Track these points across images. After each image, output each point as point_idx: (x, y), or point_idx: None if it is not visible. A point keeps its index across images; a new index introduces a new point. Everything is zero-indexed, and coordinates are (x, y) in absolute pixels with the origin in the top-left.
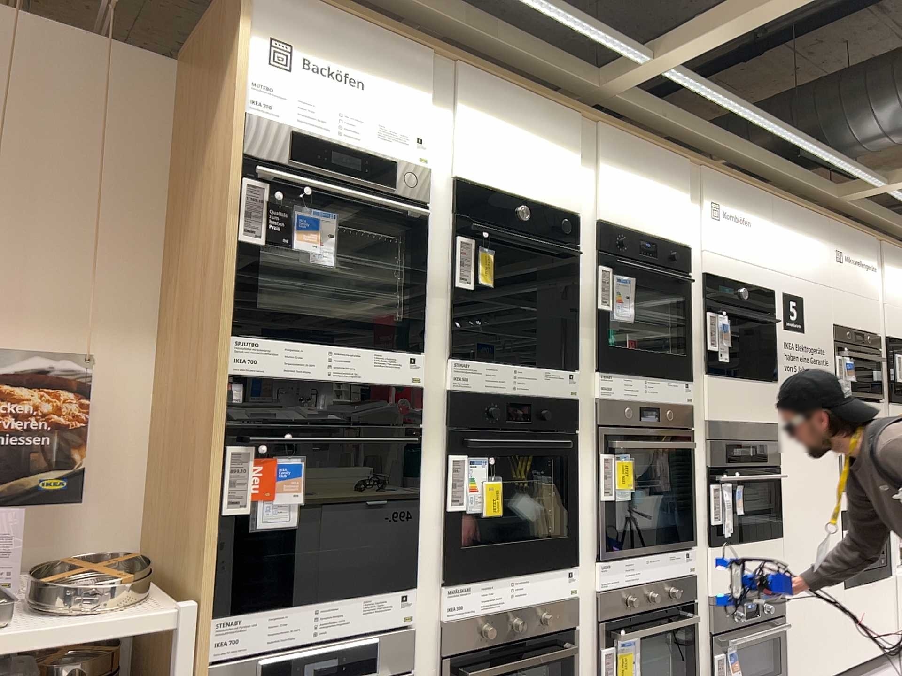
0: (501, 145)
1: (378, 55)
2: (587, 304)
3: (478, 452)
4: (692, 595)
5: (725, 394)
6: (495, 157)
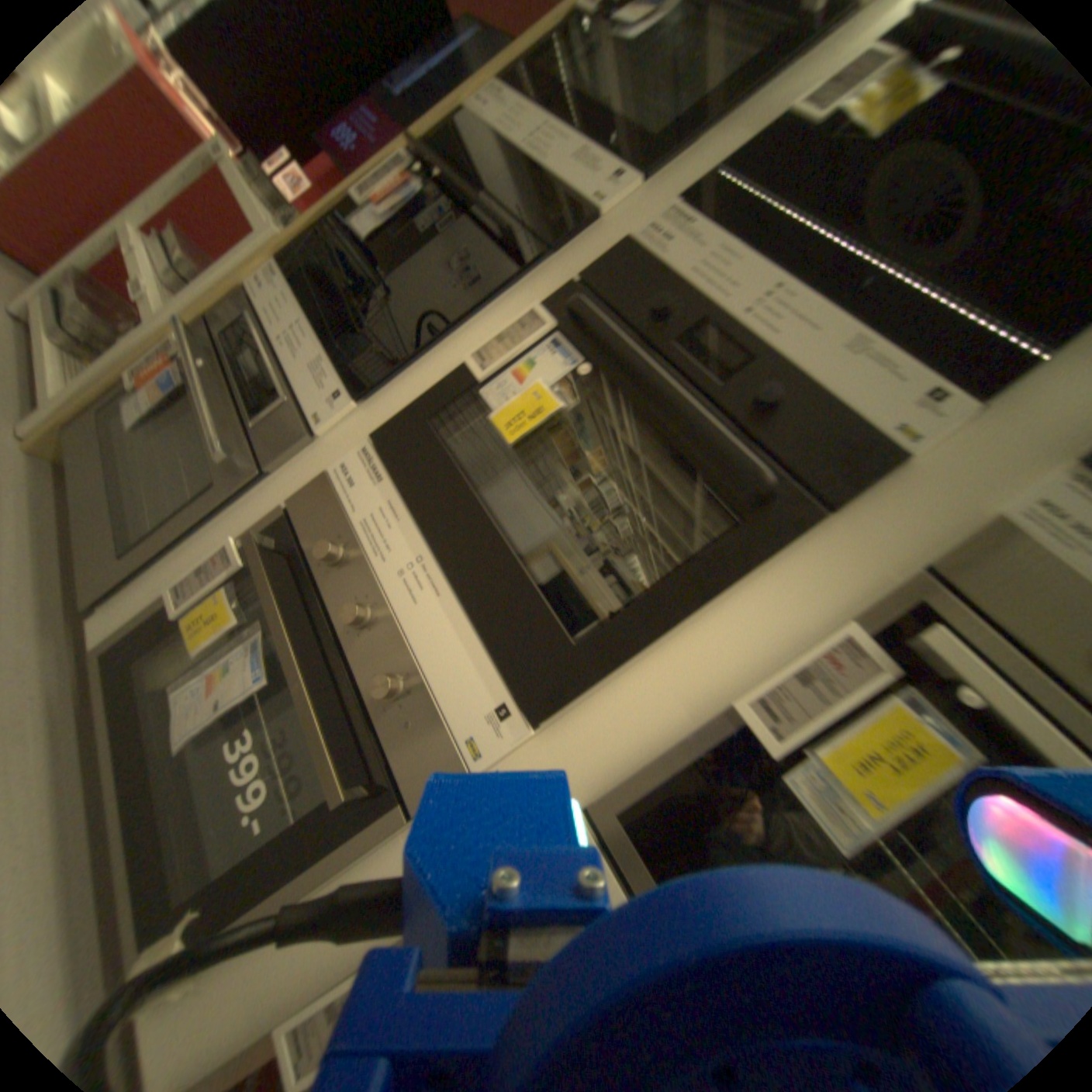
0: None
1: None
2: None
3: (579, 347)
4: None
5: None
6: None
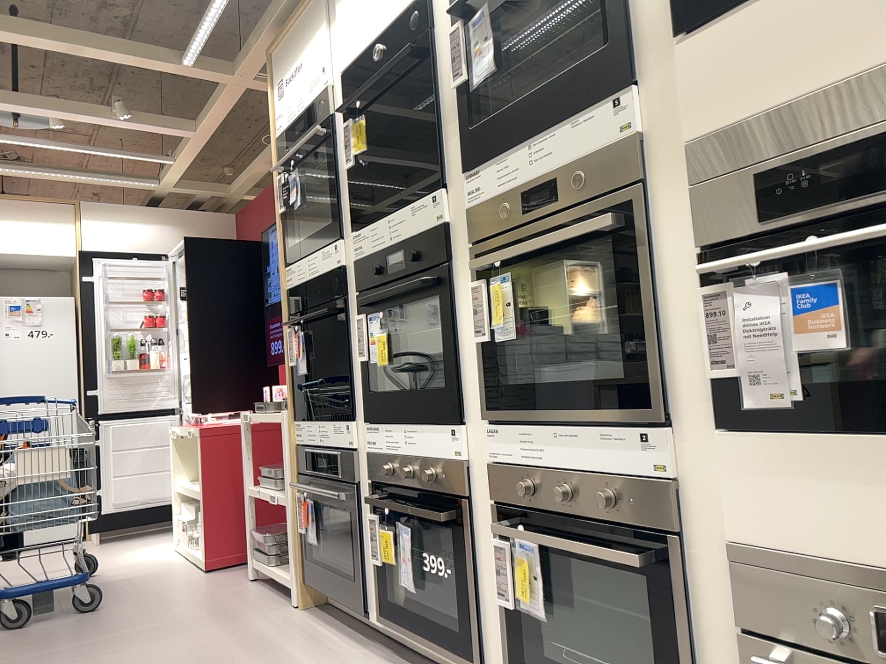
0: (359, 7)
1: (303, 35)
2: (449, 92)
3: (371, 308)
4: (660, 520)
5: (746, 47)
6: (356, 24)
